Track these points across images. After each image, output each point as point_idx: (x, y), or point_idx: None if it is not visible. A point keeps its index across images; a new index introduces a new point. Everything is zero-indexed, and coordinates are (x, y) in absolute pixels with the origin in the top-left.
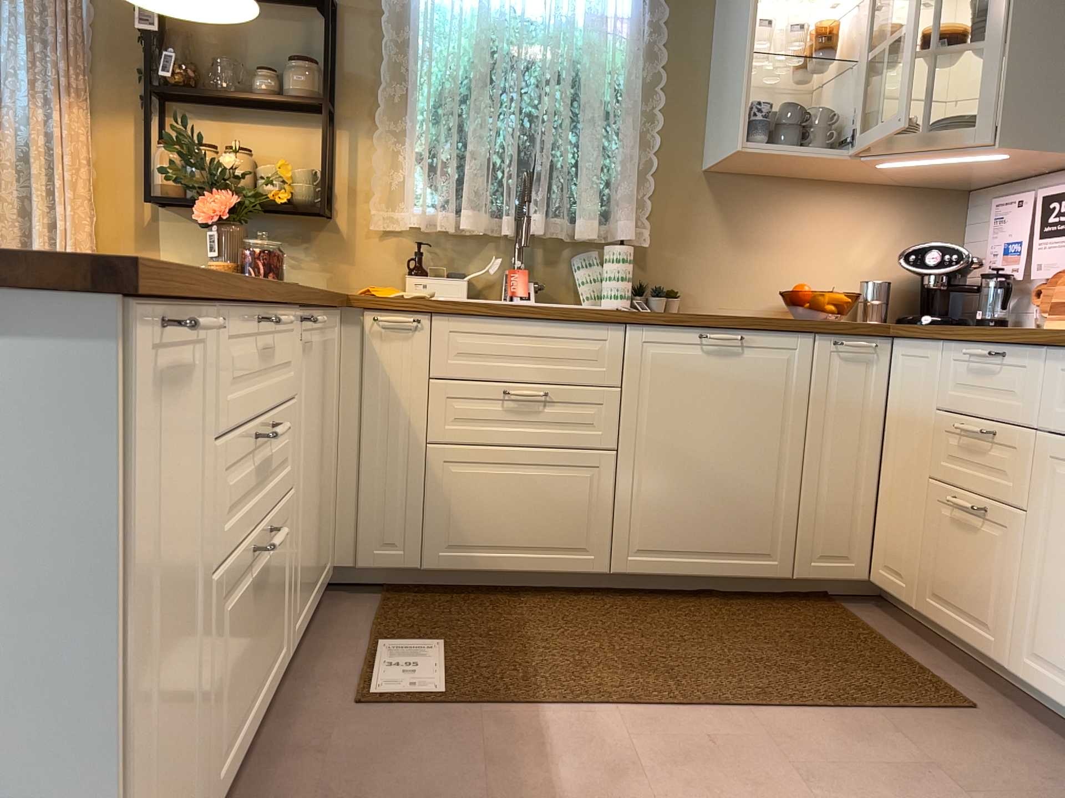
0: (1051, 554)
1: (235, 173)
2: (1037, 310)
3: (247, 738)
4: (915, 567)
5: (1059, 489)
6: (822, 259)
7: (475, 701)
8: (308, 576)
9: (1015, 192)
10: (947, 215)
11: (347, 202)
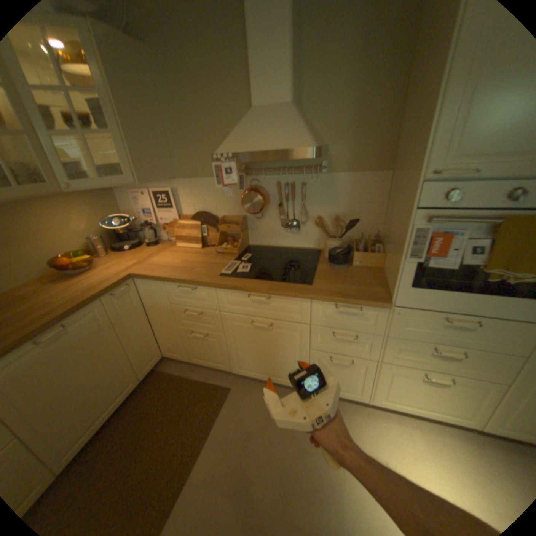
0: (237, 343)
1: None
2: (164, 232)
3: None
4: (182, 350)
5: (234, 327)
6: (56, 234)
7: None
8: None
9: (134, 185)
10: (105, 194)
11: None
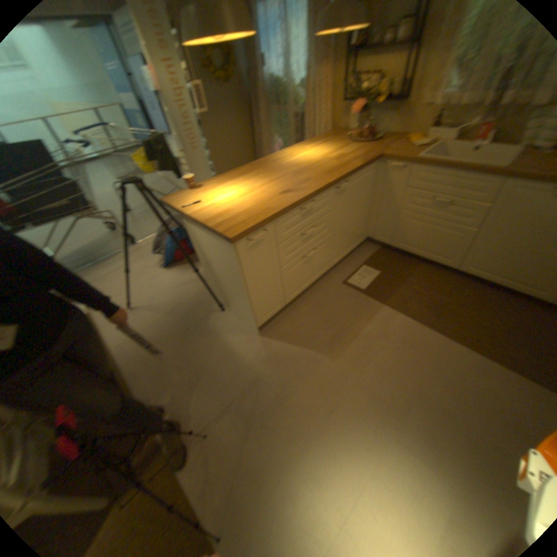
0: None
1: (372, 84)
2: None
3: (308, 286)
4: None
5: None
6: None
7: (371, 295)
8: (345, 246)
9: None
10: None
11: (417, 88)
